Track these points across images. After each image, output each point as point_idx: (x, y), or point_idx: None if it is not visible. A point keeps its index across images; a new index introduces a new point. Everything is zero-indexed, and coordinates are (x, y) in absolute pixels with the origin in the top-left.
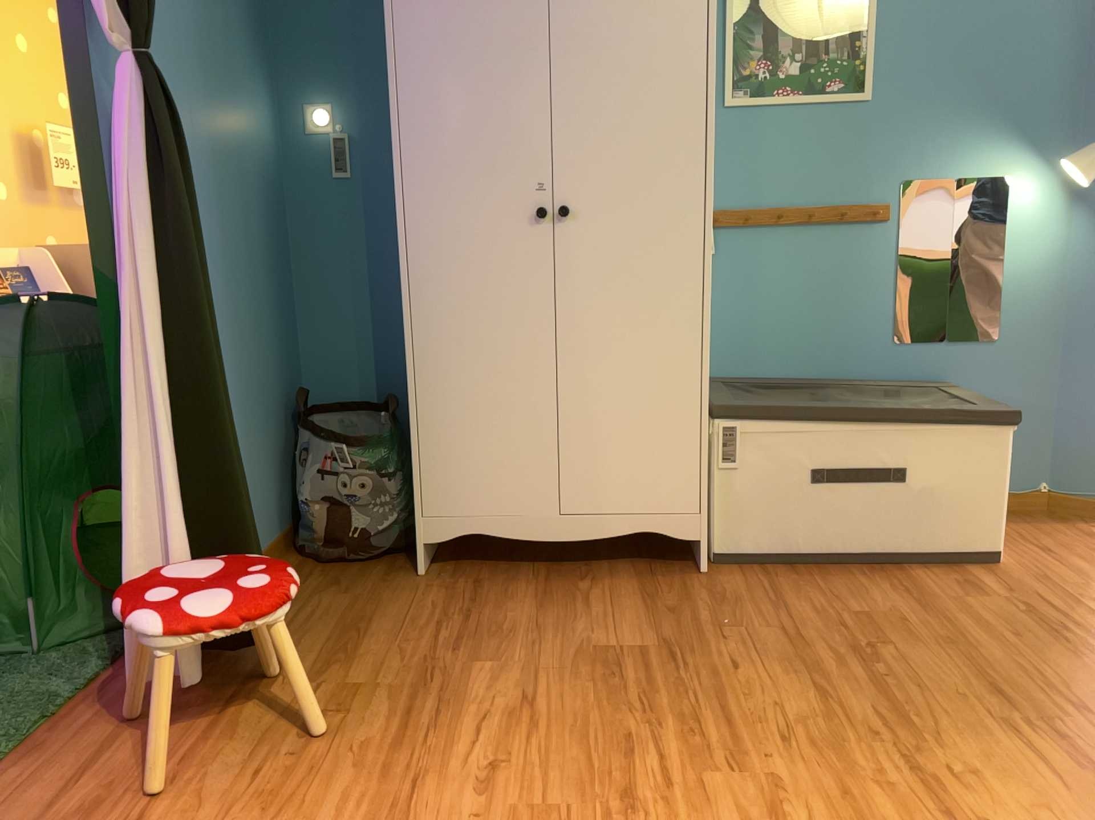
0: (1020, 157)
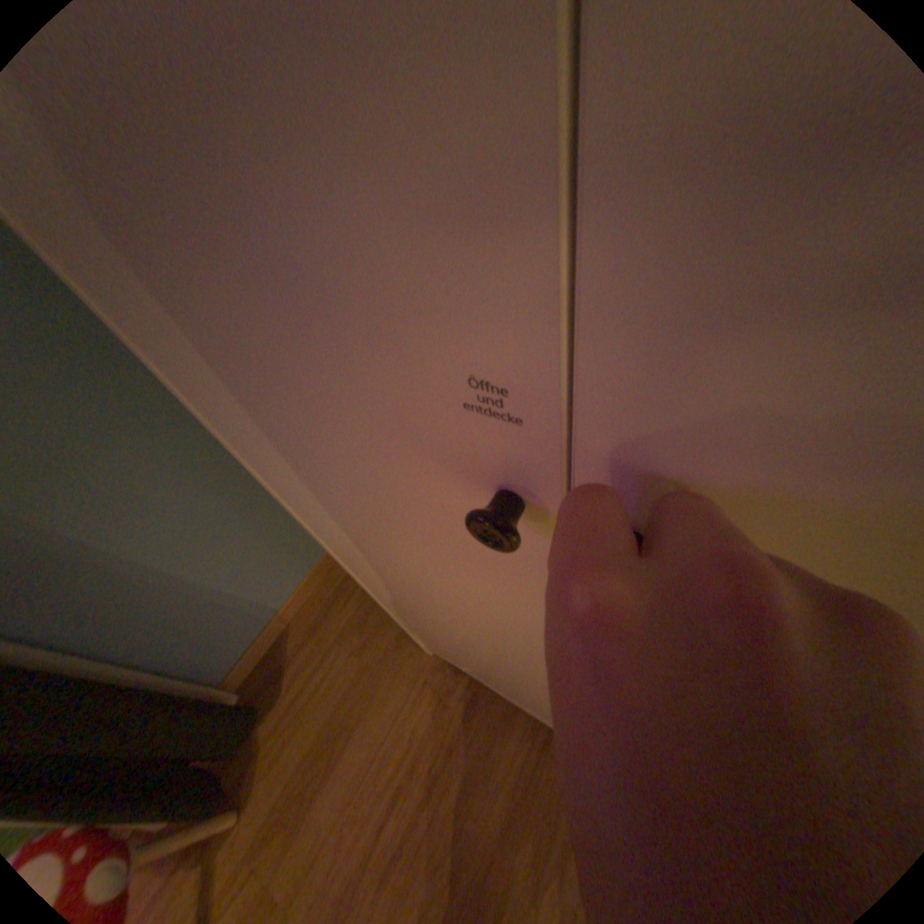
0: None
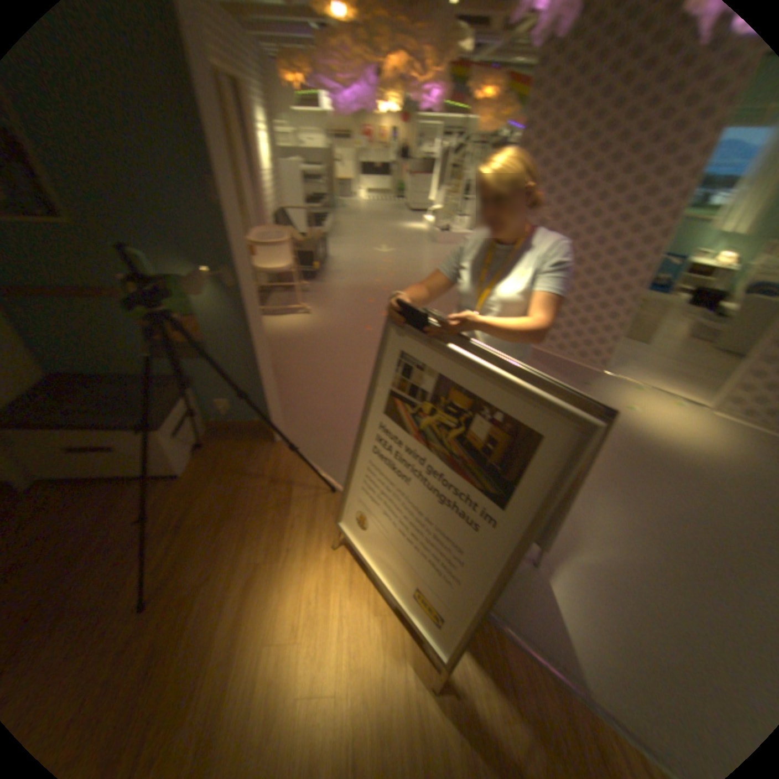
0: (179, 265)
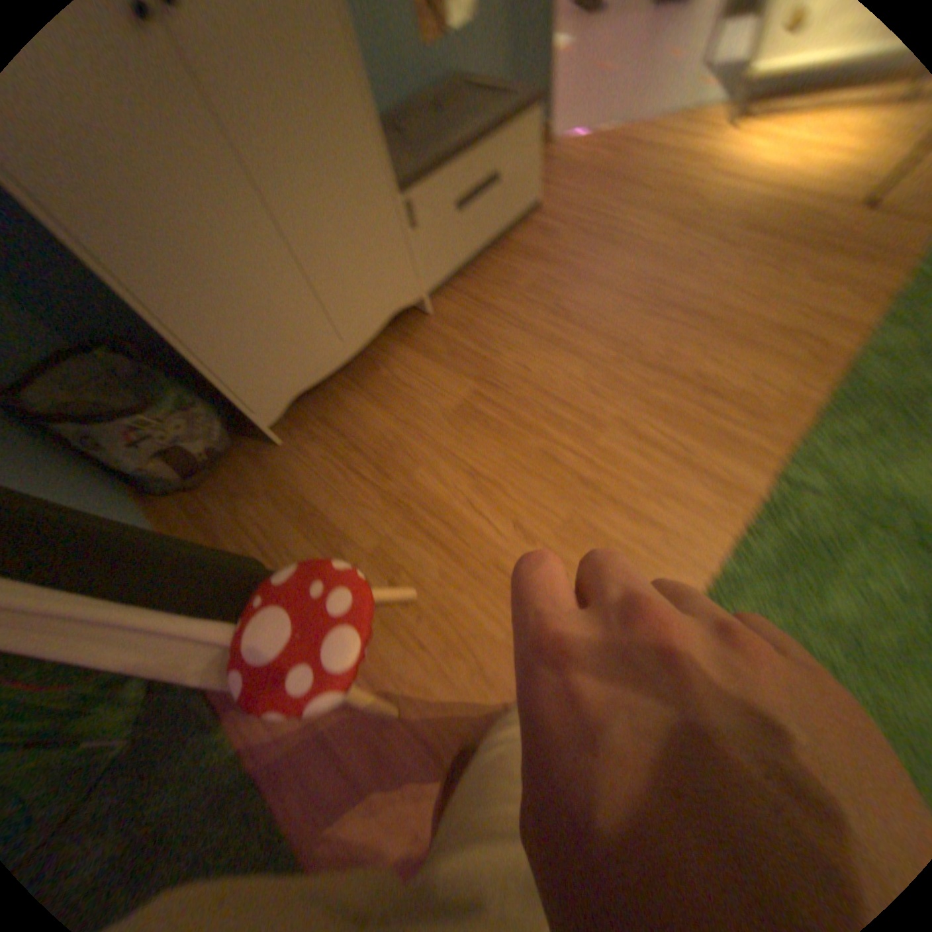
0: None
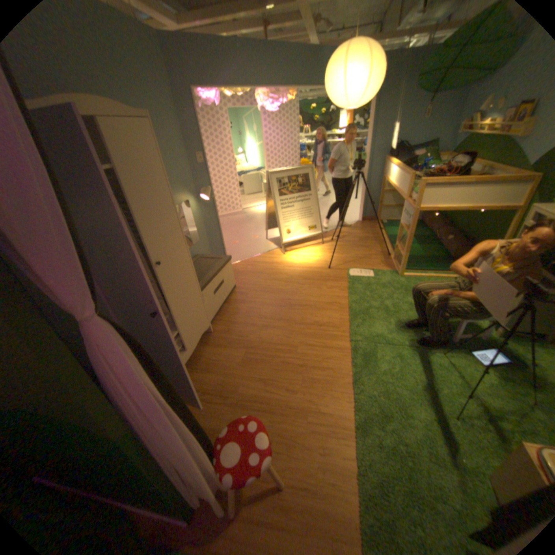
0: (187, 194)
